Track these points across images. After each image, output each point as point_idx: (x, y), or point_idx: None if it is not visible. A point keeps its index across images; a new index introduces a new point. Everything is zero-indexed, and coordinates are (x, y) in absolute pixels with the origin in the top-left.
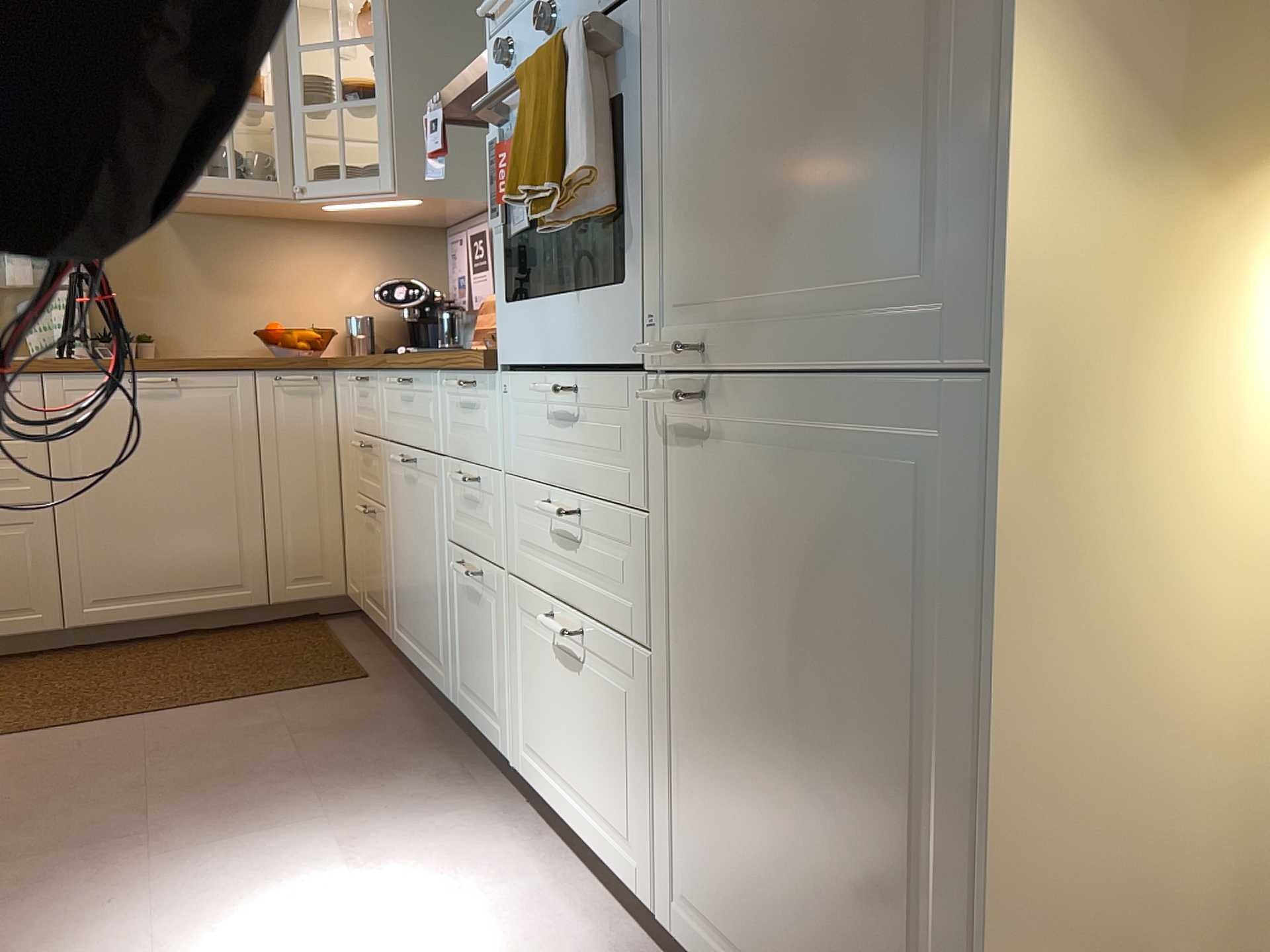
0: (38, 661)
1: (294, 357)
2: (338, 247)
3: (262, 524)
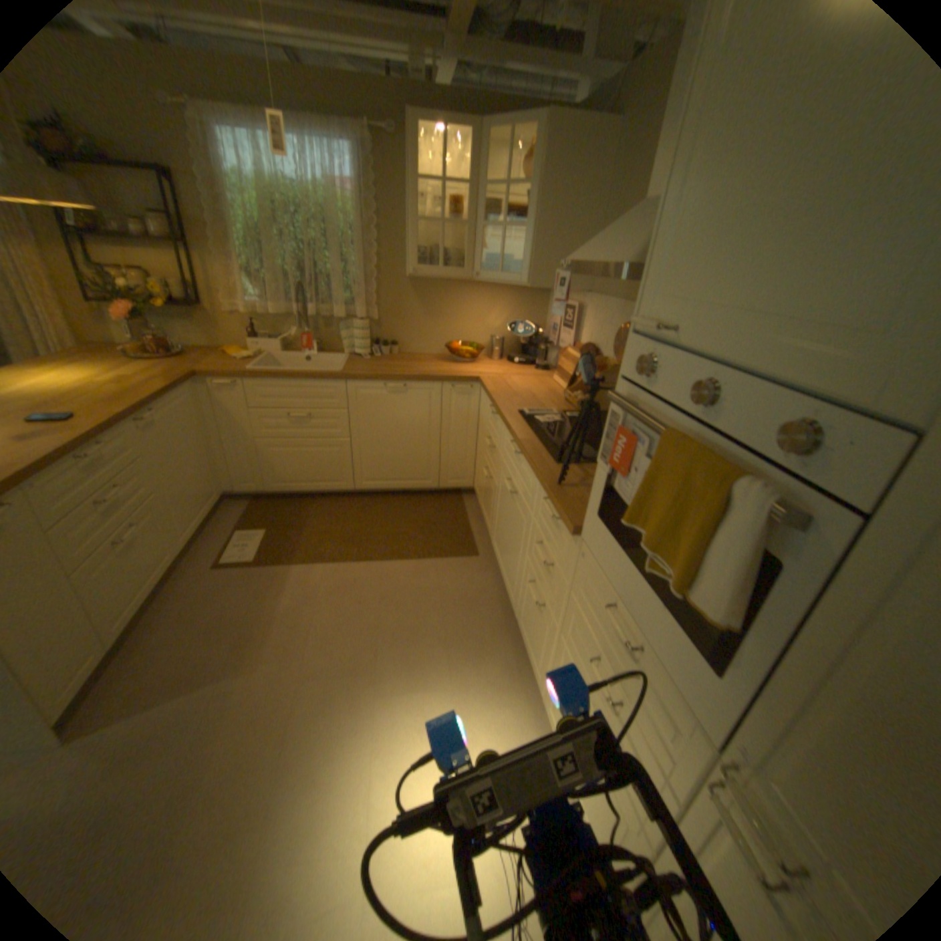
0: (344, 502)
1: (462, 376)
2: (492, 297)
3: (439, 456)
